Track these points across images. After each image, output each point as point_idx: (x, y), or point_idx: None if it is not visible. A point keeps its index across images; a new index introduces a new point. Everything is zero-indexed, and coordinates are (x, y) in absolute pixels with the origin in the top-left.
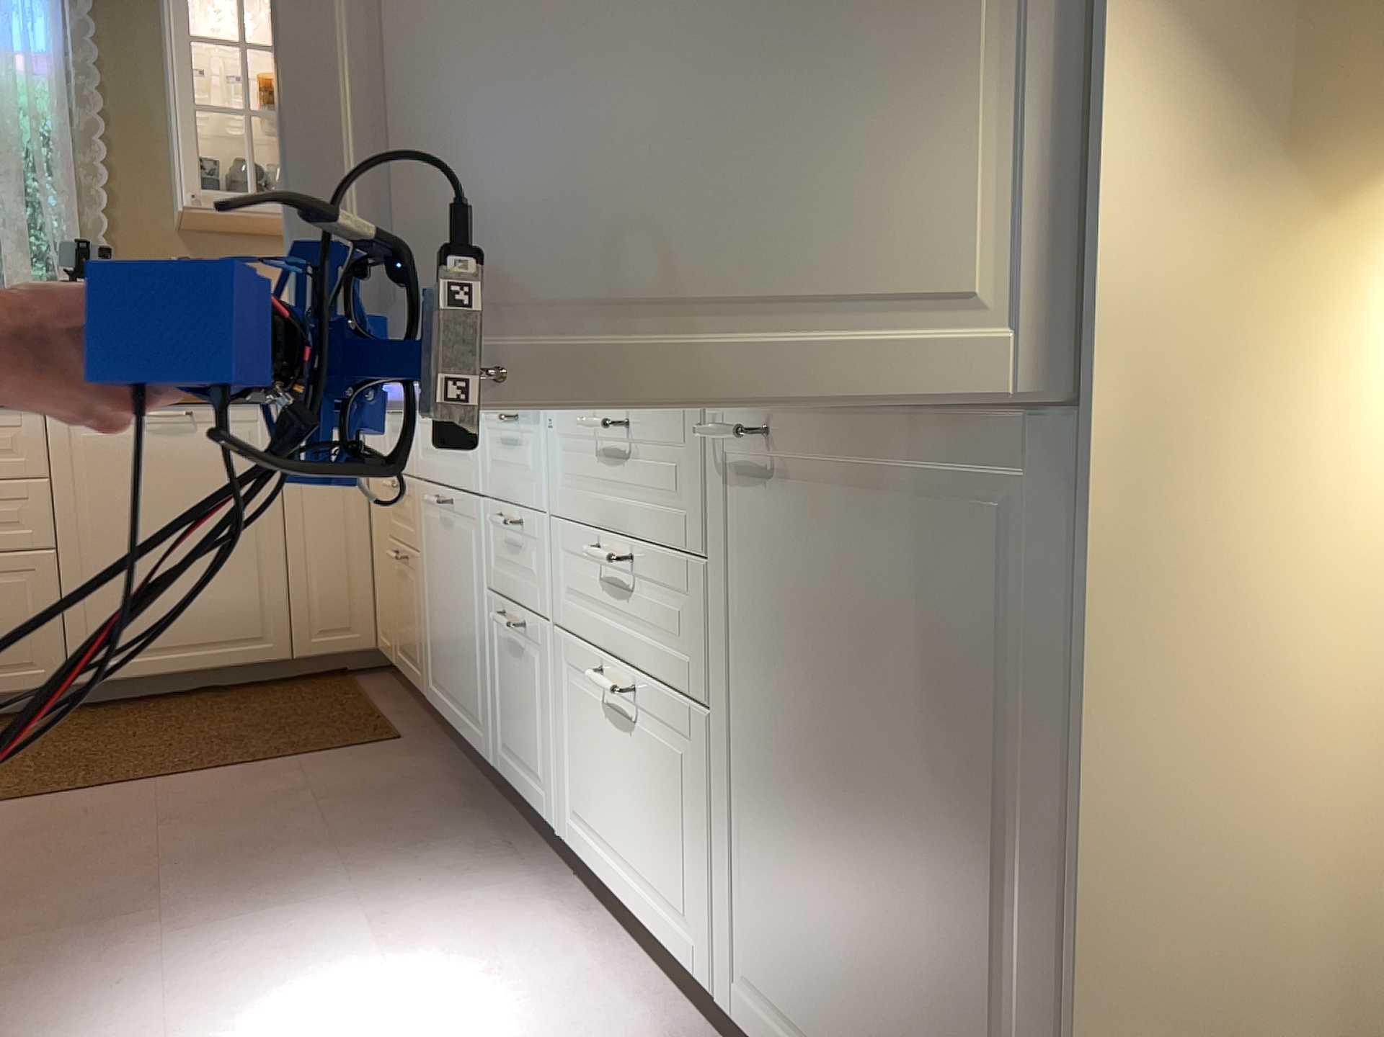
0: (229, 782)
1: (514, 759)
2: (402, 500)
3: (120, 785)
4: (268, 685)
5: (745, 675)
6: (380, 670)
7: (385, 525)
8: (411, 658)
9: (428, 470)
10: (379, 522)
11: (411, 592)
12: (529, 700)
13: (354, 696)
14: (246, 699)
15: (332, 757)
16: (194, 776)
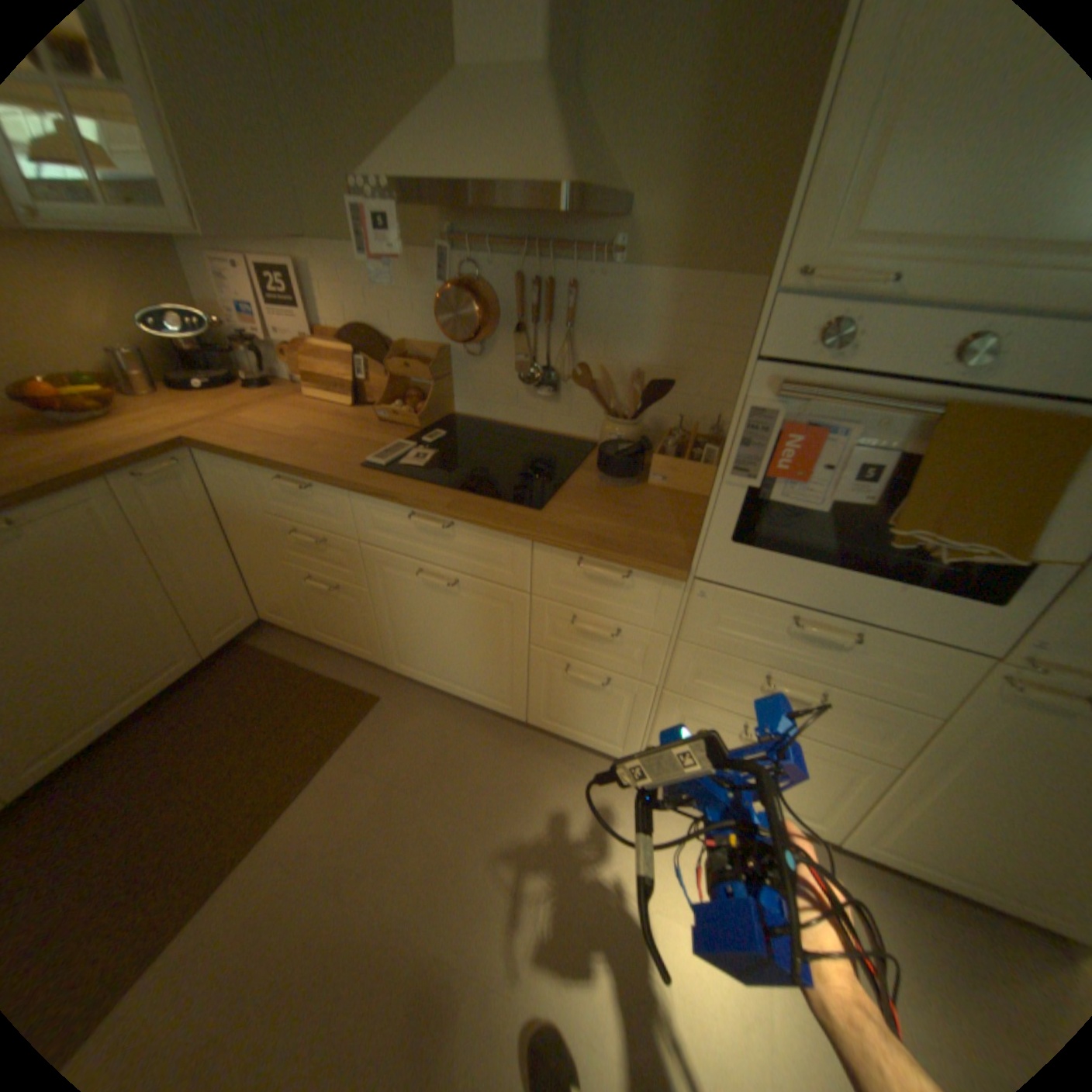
0: (316, 811)
1: (567, 725)
2: (321, 548)
3: (228, 872)
4: (186, 685)
5: (955, 765)
6: (257, 626)
7: (272, 552)
8: (347, 641)
9: (394, 546)
10: (254, 547)
11: (347, 607)
12: (602, 708)
13: (280, 667)
14: (189, 711)
15: (355, 741)
16: (277, 821)
